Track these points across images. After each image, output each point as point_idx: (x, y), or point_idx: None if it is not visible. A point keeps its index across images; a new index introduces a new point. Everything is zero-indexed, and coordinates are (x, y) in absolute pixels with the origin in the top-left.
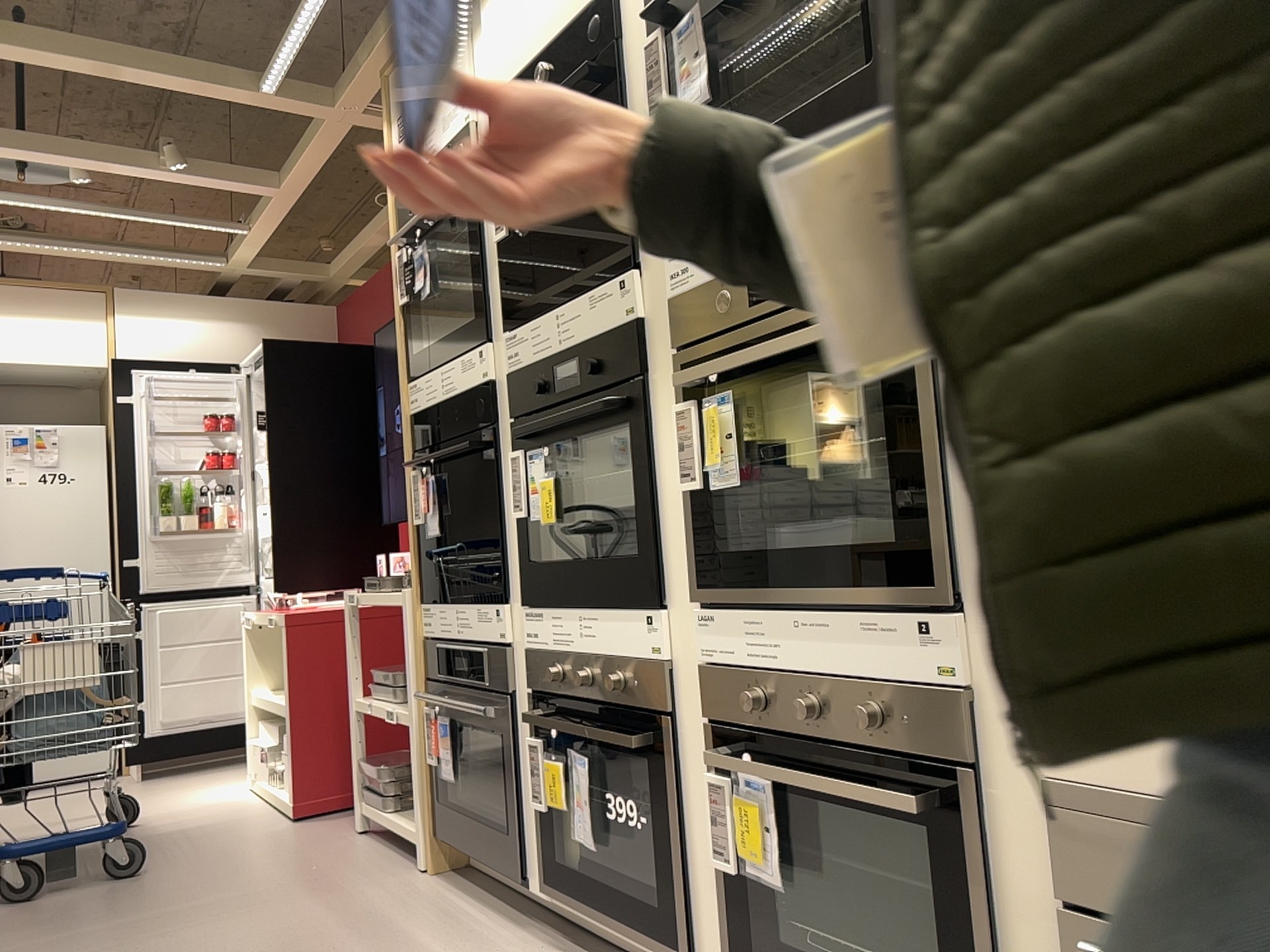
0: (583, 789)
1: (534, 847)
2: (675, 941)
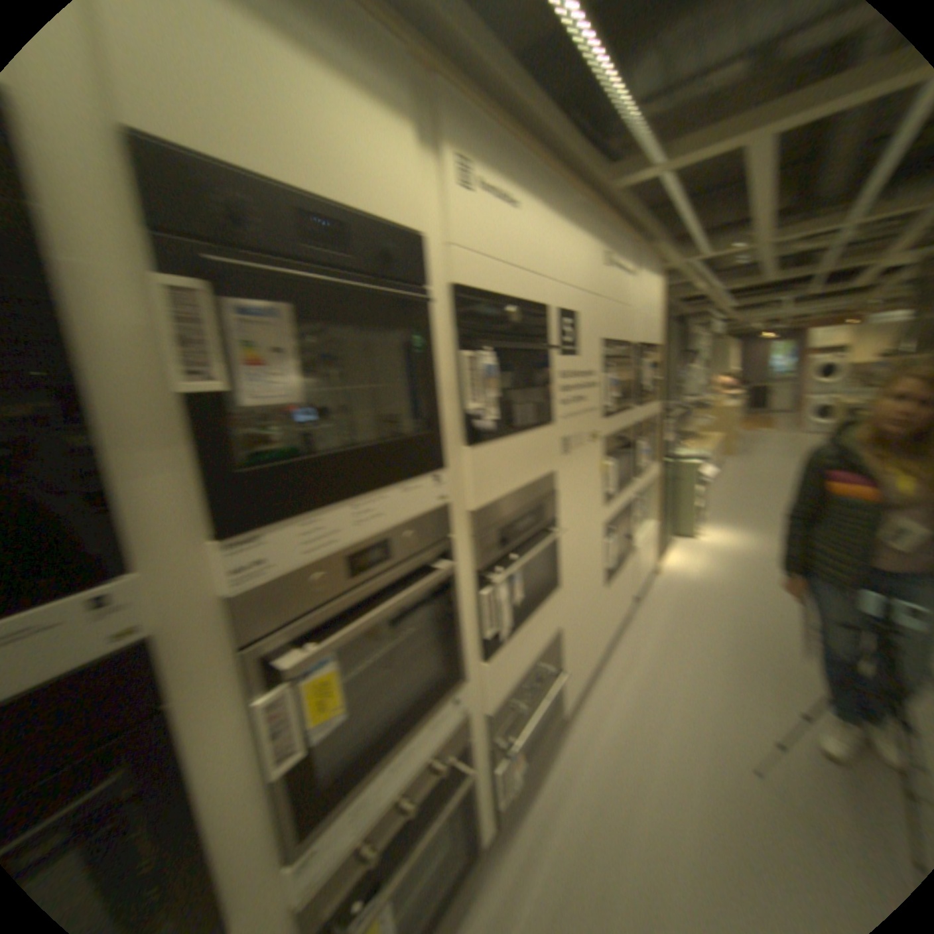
0: None
1: None
2: None
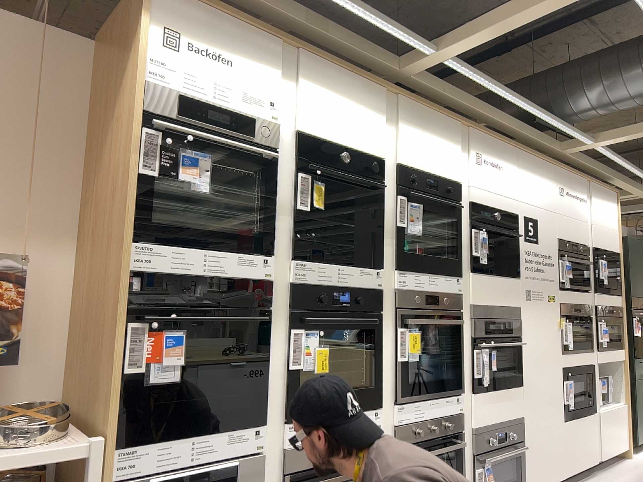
0: None
1: None
2: None
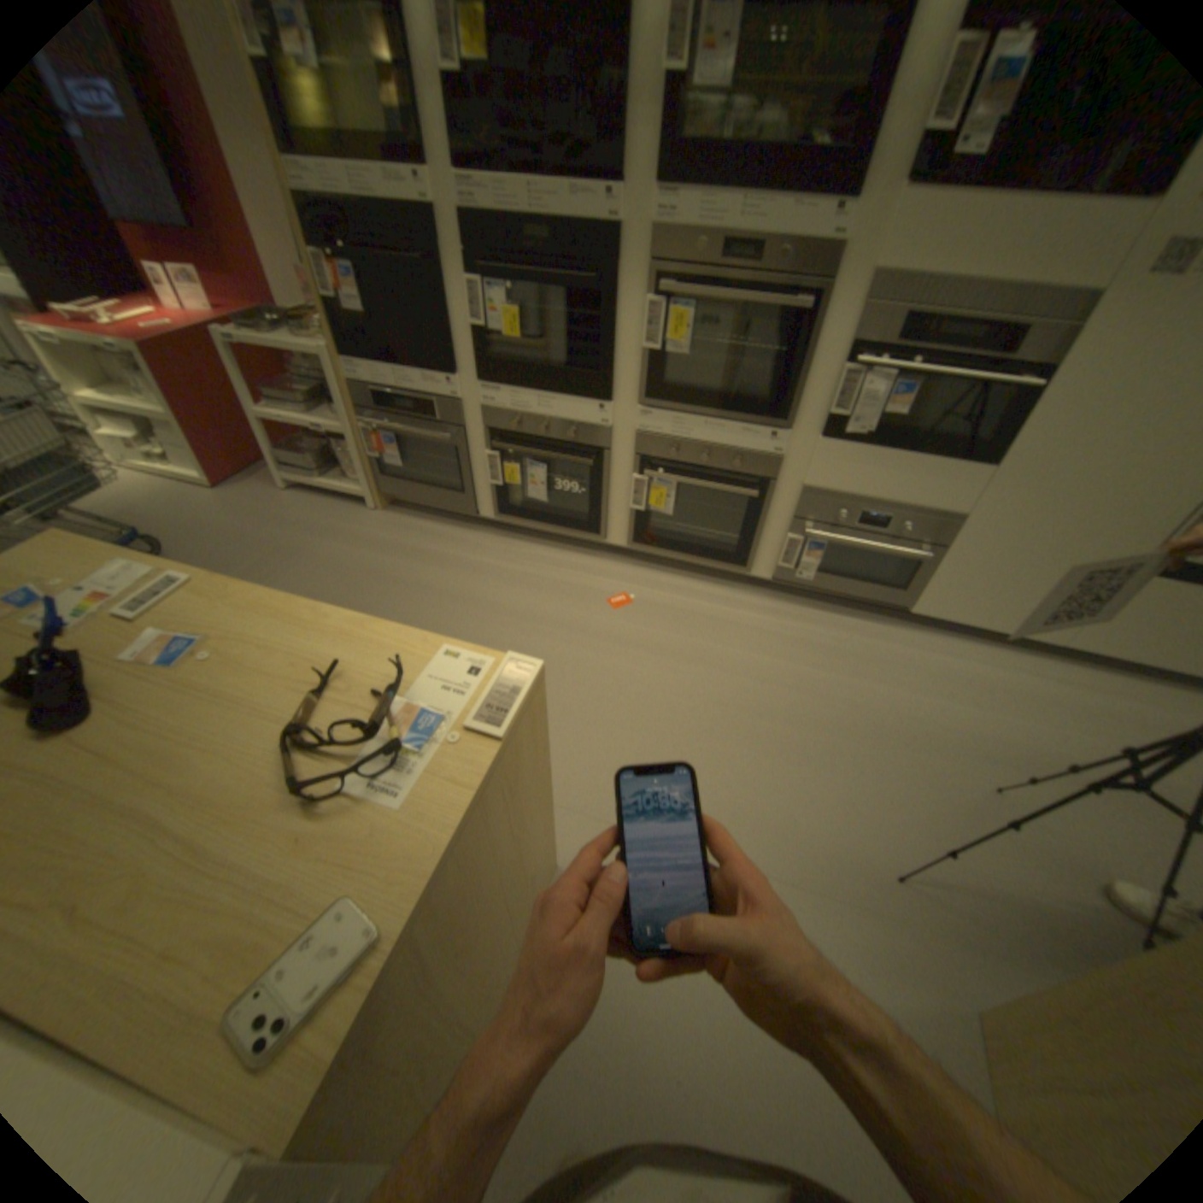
0: (541, 481)
1: (486, 501)
2: (596, 534)
